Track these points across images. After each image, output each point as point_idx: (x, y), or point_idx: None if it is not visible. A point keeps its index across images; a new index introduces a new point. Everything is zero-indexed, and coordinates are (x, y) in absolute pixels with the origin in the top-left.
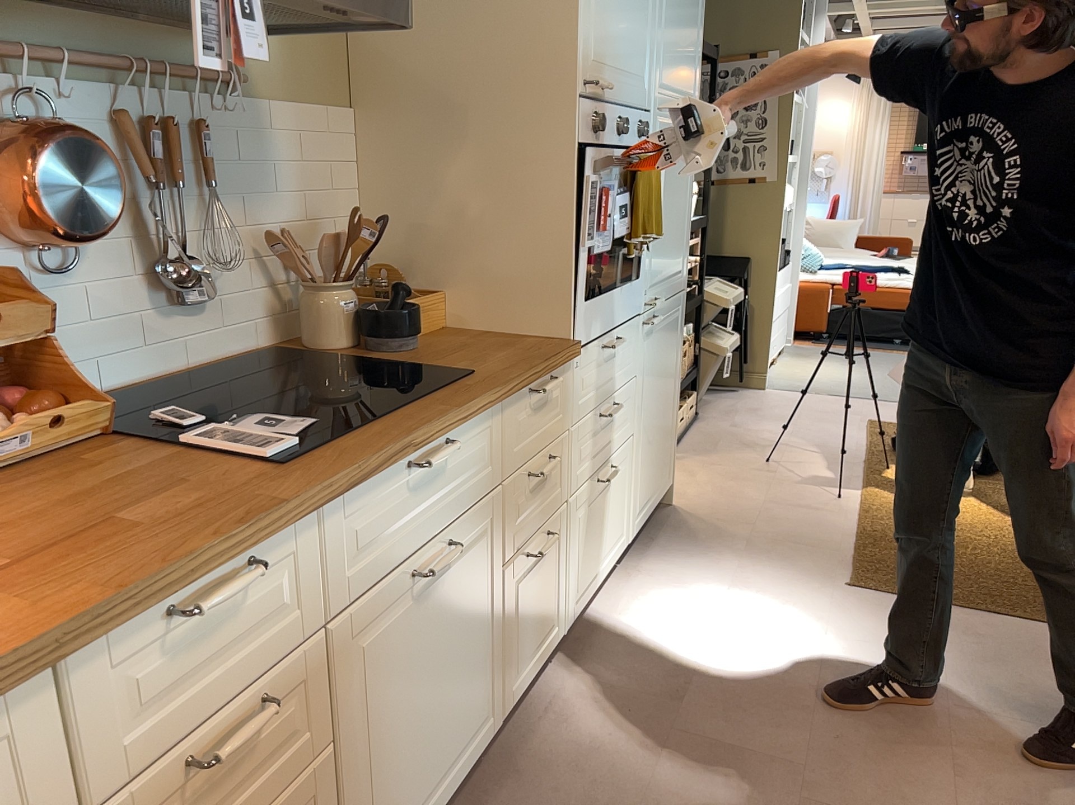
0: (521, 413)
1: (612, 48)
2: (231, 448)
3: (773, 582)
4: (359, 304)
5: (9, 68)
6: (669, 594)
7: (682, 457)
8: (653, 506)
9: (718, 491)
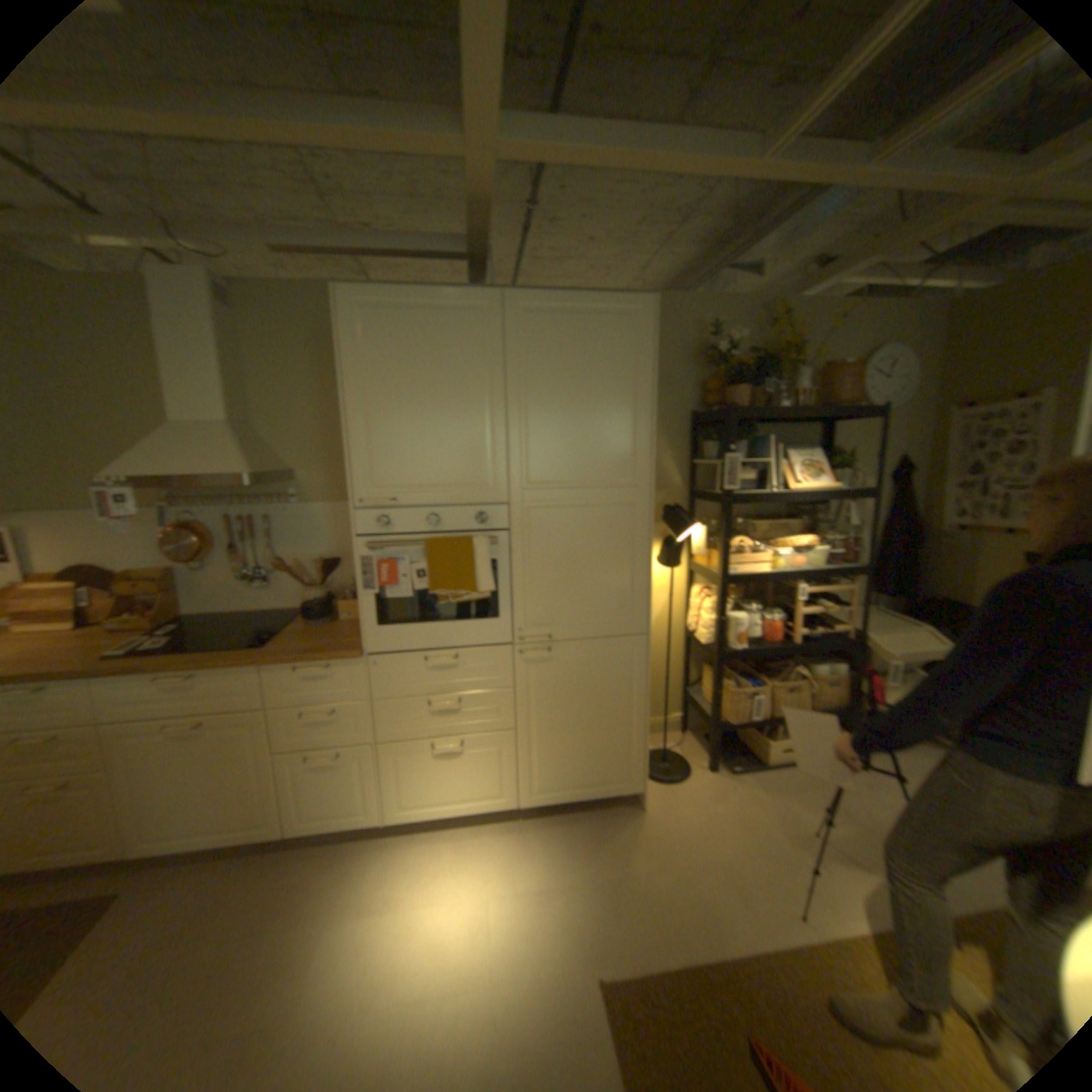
0: (285, 679)
1: (404, 473)
2: (113, 649)
3: (562, 921)
4: (314, 599)
5: (182, 505)
6: (497, 862)
7: (743, 783)
8: (576, 796)
9: (701, 828)
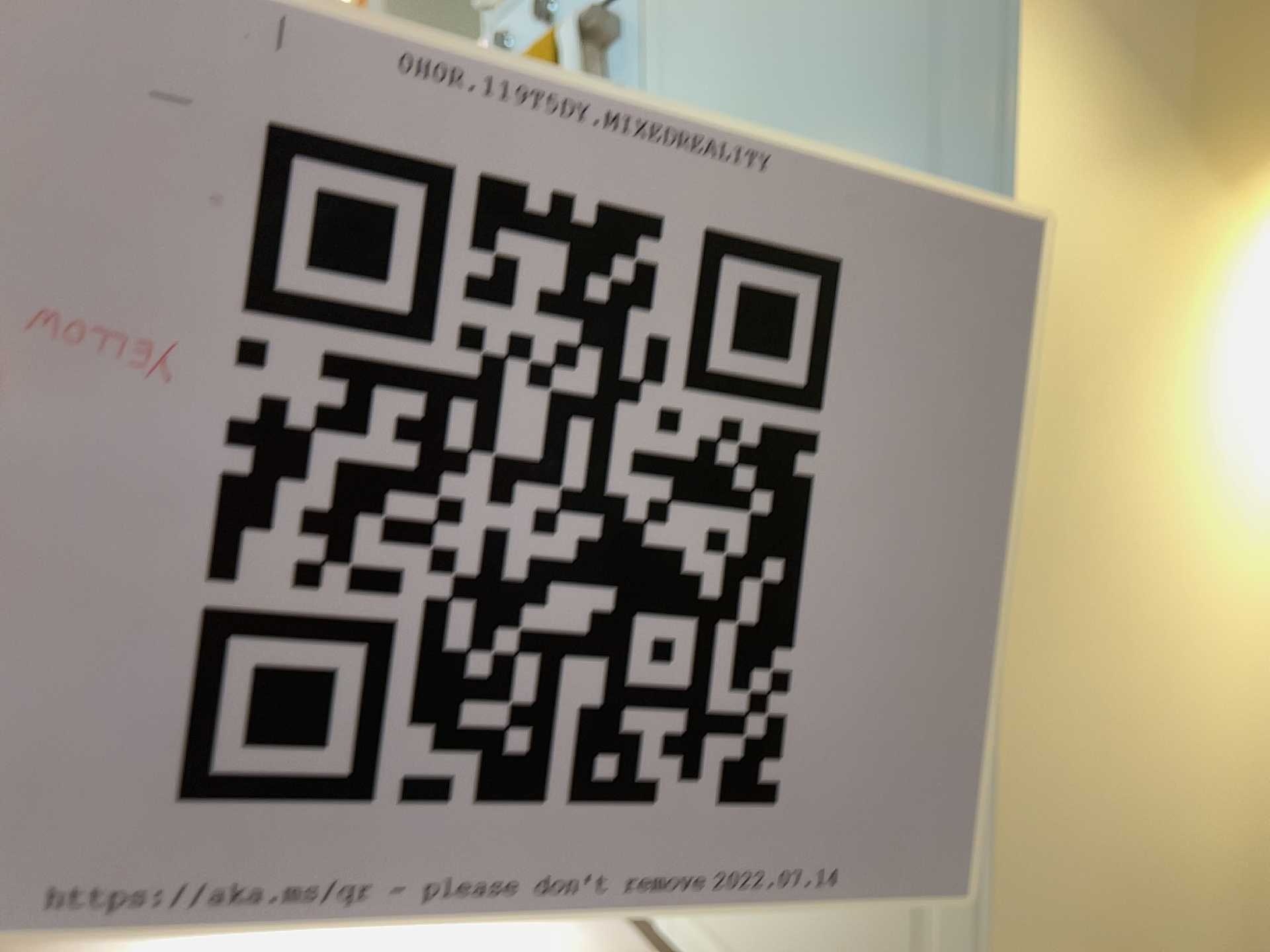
0: None
1: None
2: None
3: None
4: None
5: None
6: None
7: None
8: None
9: None
